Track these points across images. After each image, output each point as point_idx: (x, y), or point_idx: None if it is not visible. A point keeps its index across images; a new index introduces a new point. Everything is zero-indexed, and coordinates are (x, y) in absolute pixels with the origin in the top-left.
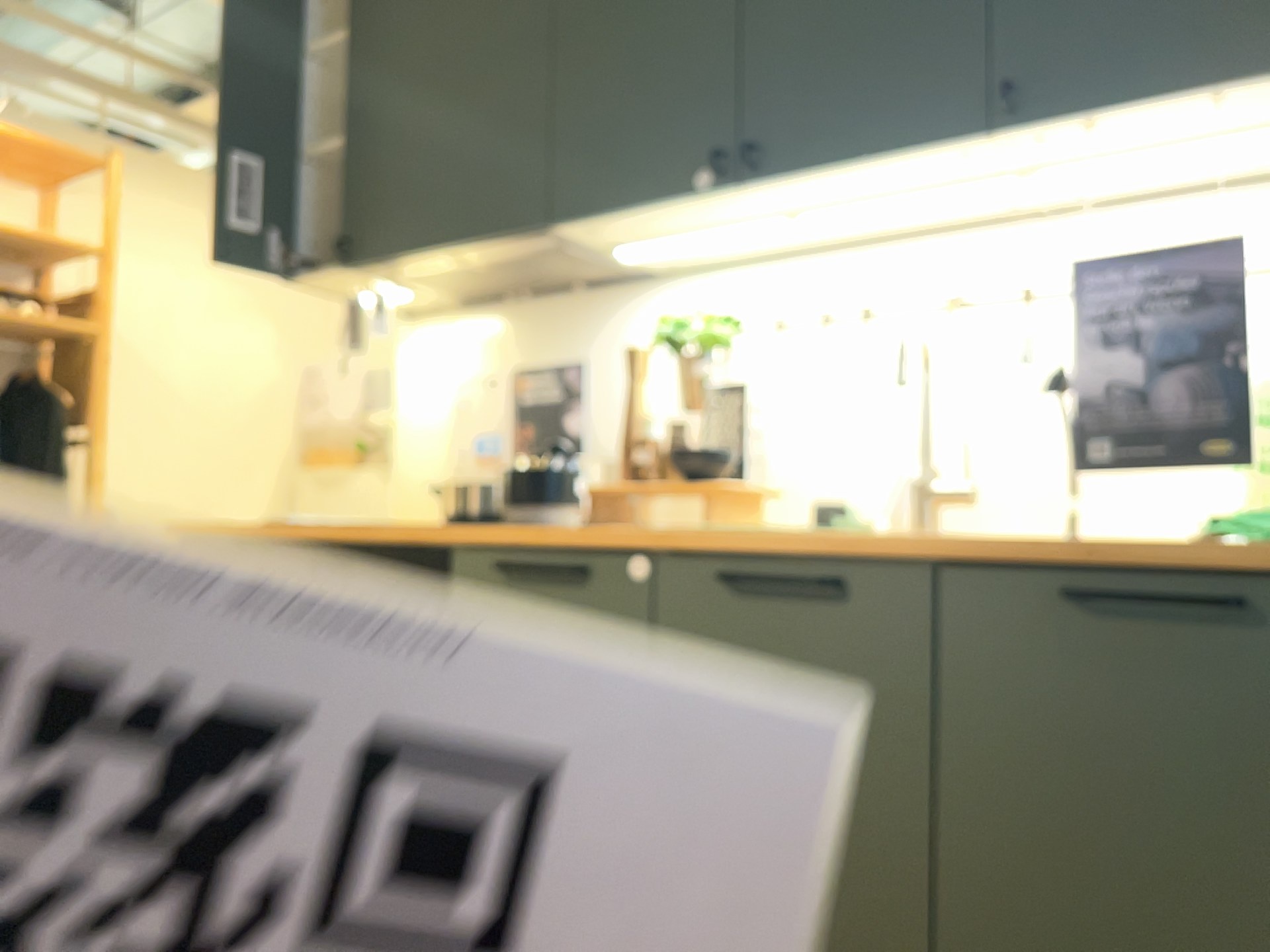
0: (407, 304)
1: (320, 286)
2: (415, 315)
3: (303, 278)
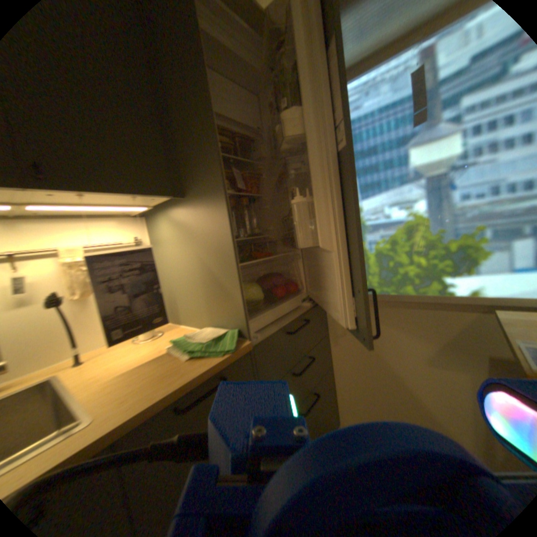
0: None
1: None
2: None
3: None
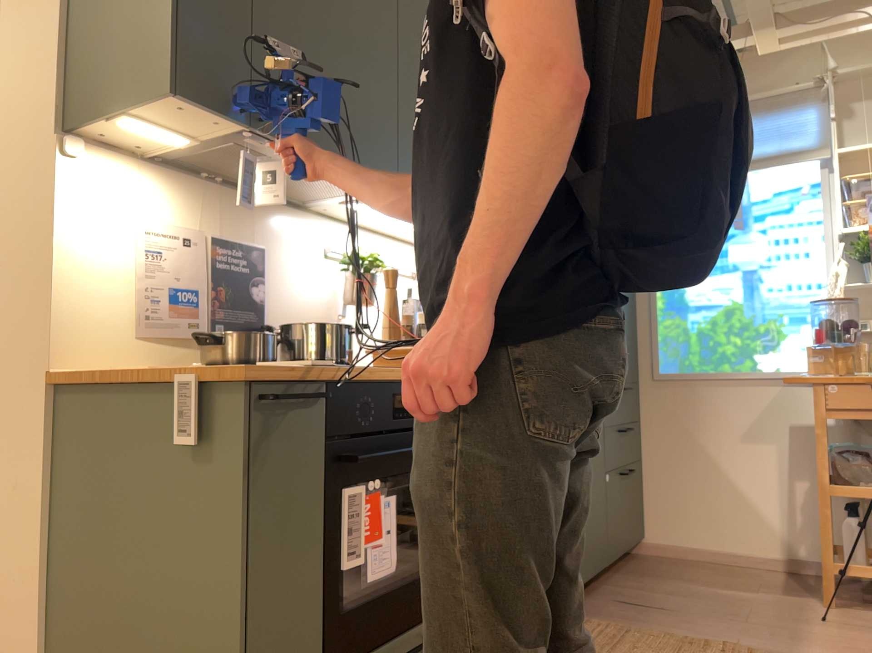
0: (112, 132)
1: (173, 109)
2: (82, 137)
3: (194, 102)
